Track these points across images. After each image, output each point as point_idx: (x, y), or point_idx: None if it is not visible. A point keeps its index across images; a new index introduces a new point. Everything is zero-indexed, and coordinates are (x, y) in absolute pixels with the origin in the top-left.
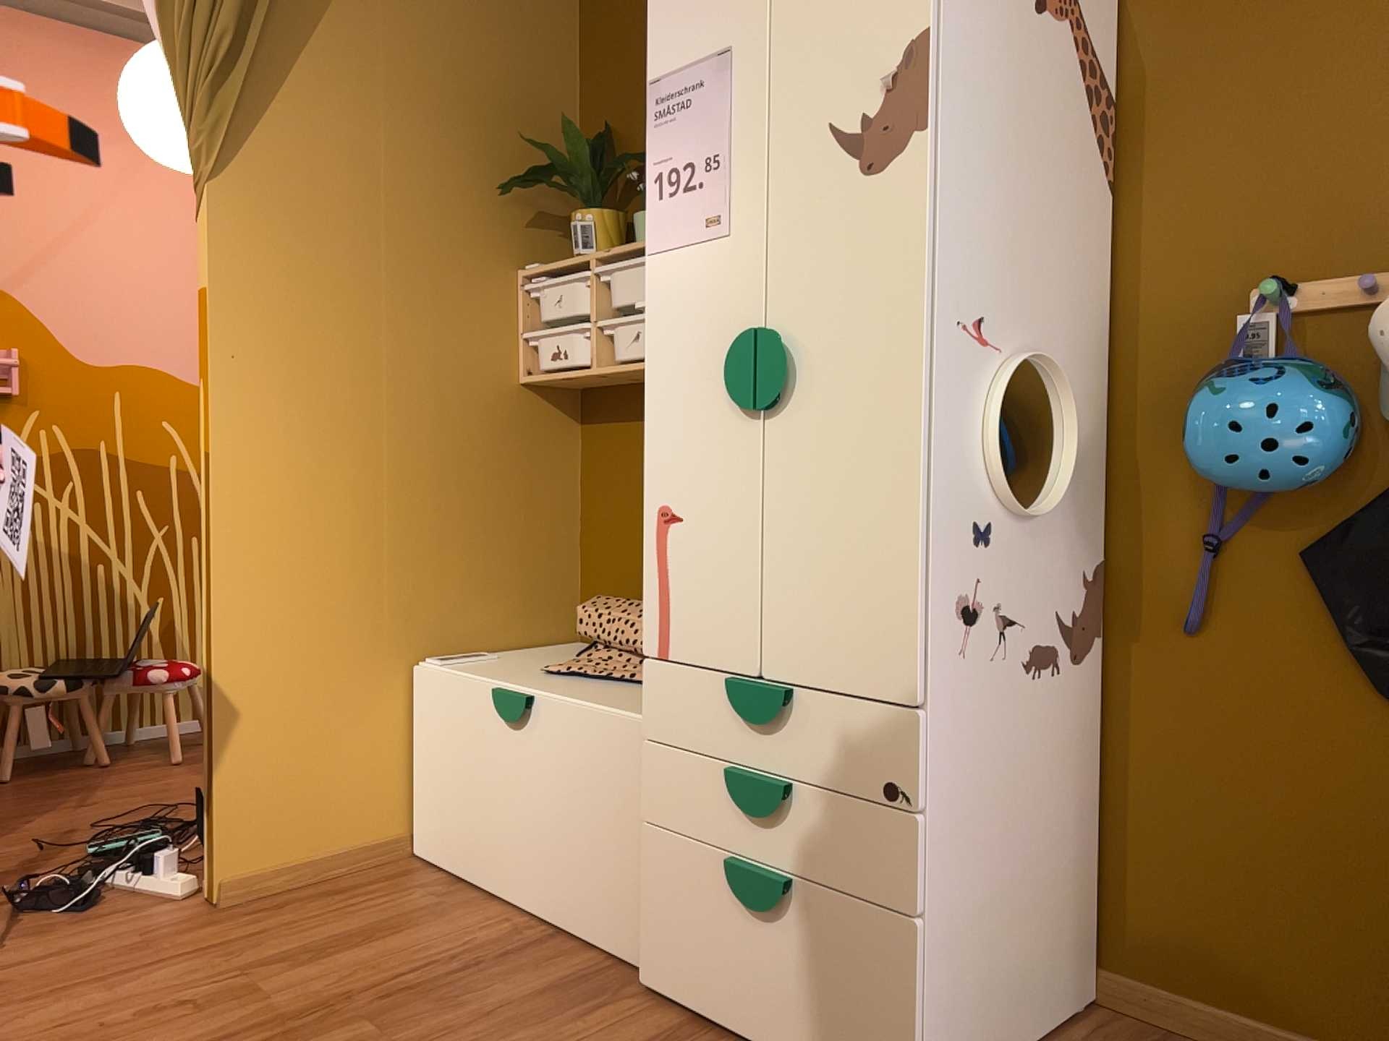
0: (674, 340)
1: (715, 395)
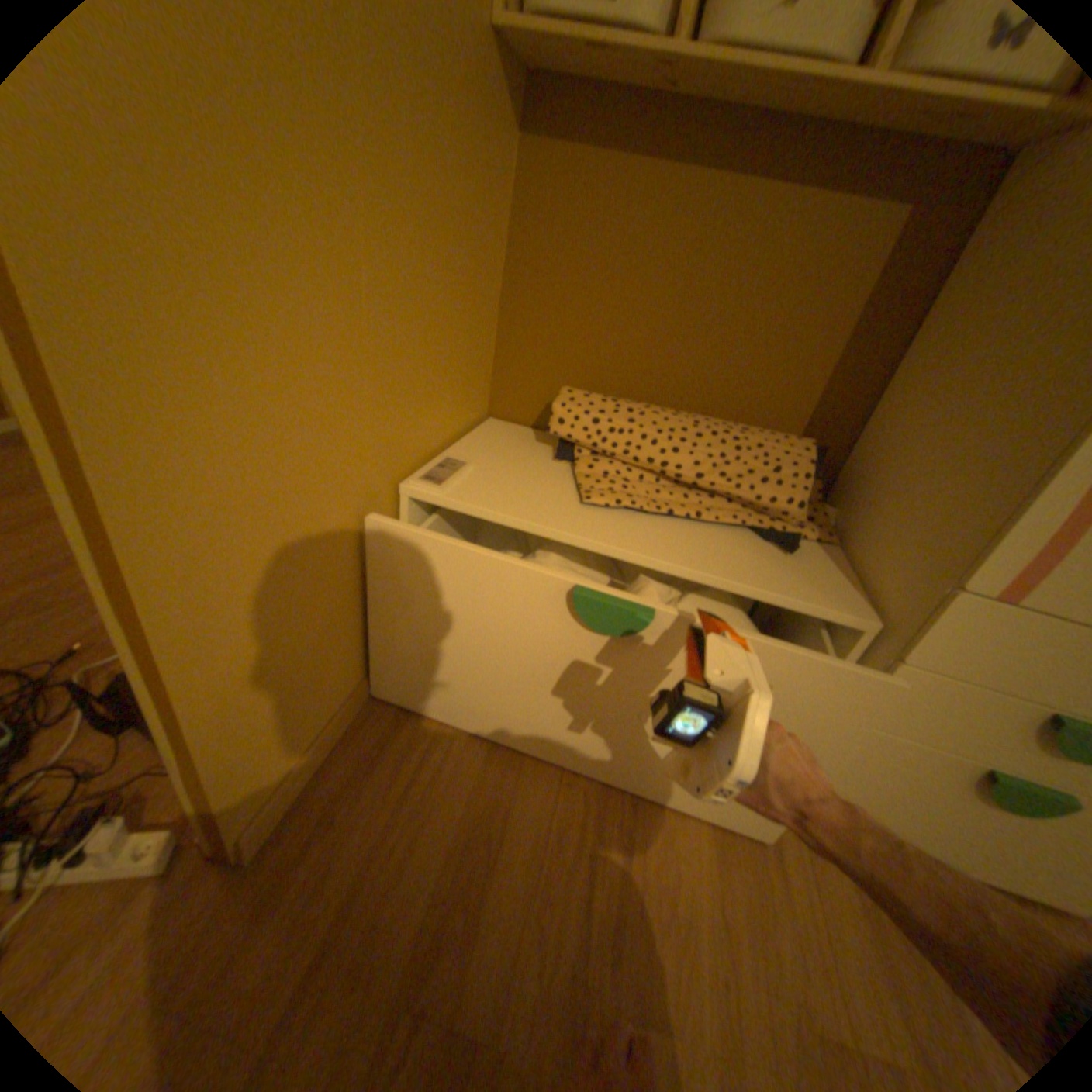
0: None
1: None
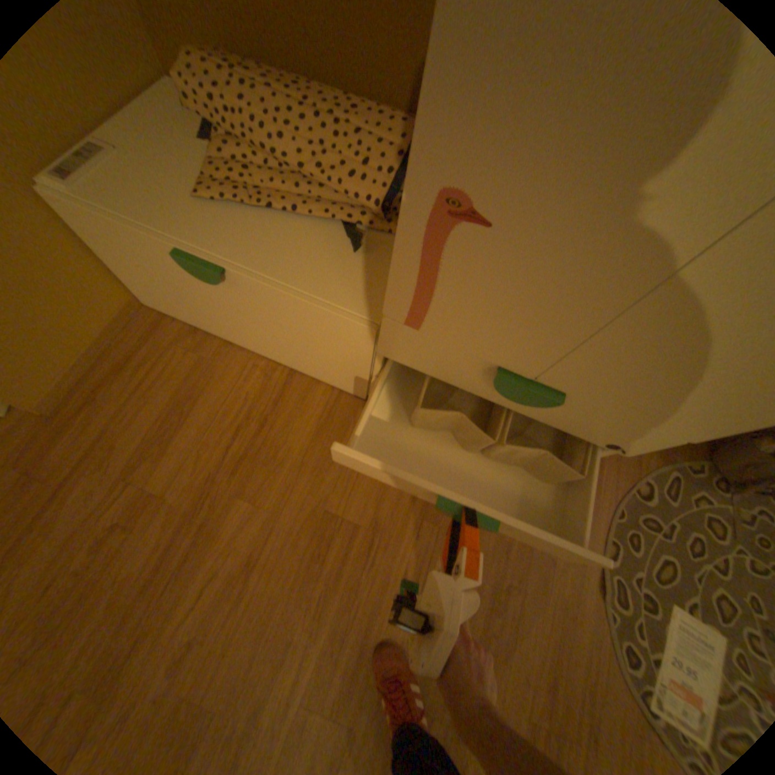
0: None
1: None
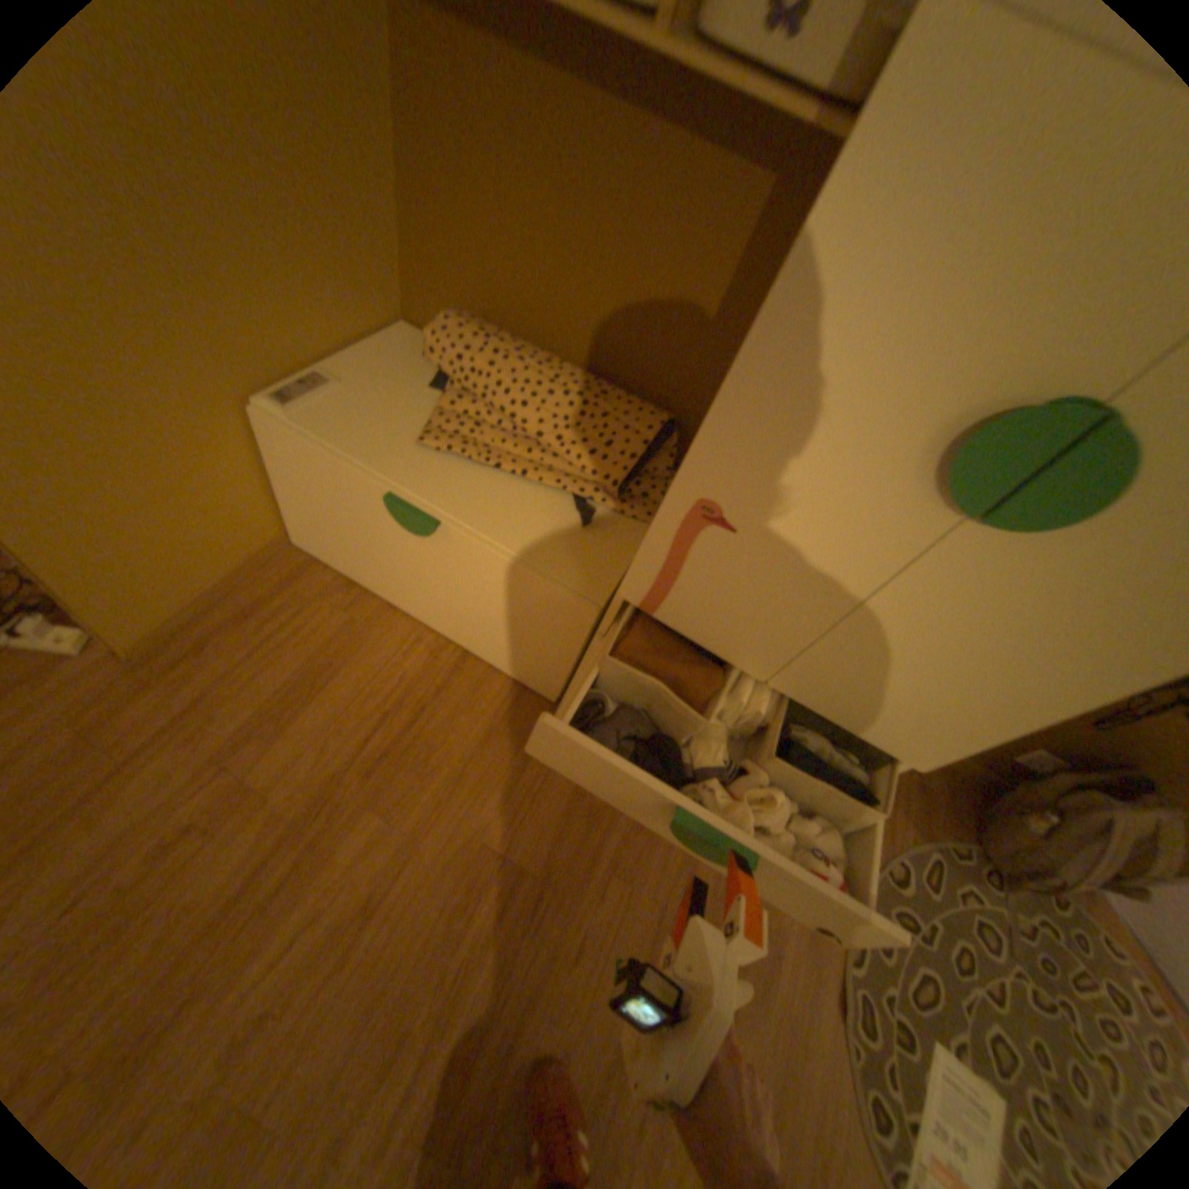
0: (878, 286)
1: (902, 435)
